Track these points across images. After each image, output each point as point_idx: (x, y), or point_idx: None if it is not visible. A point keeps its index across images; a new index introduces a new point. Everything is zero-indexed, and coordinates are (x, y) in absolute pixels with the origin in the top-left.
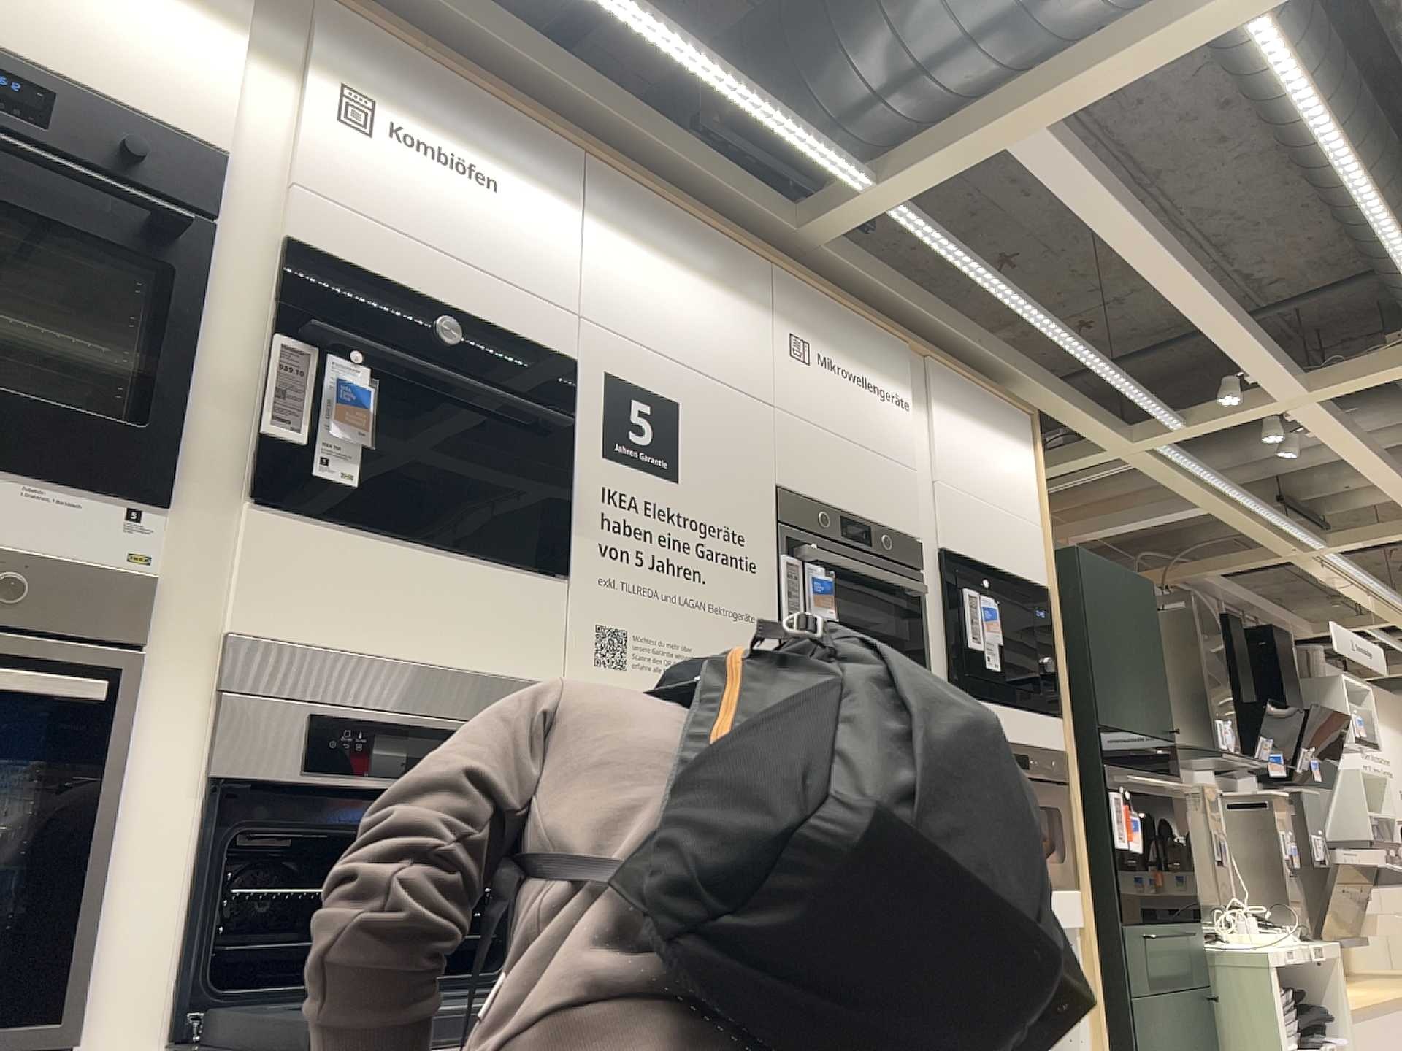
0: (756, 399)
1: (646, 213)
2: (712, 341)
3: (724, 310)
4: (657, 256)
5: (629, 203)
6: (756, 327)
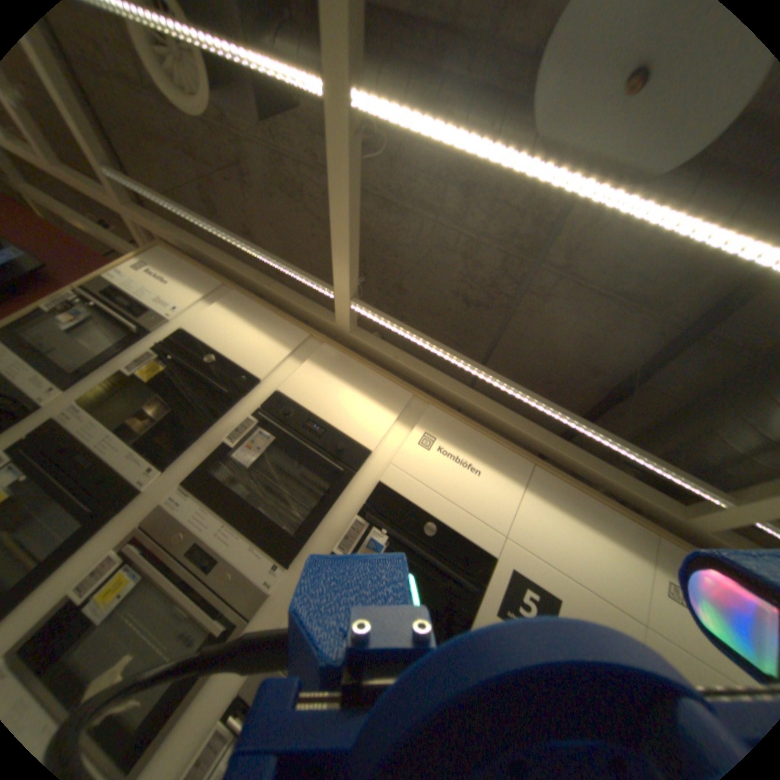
0: (636, 616)
1: (568, 490)
2: (603, 568)
3: (617, 552)
4: (570, 513)
5: (557, 484)
6: (644, 568)
